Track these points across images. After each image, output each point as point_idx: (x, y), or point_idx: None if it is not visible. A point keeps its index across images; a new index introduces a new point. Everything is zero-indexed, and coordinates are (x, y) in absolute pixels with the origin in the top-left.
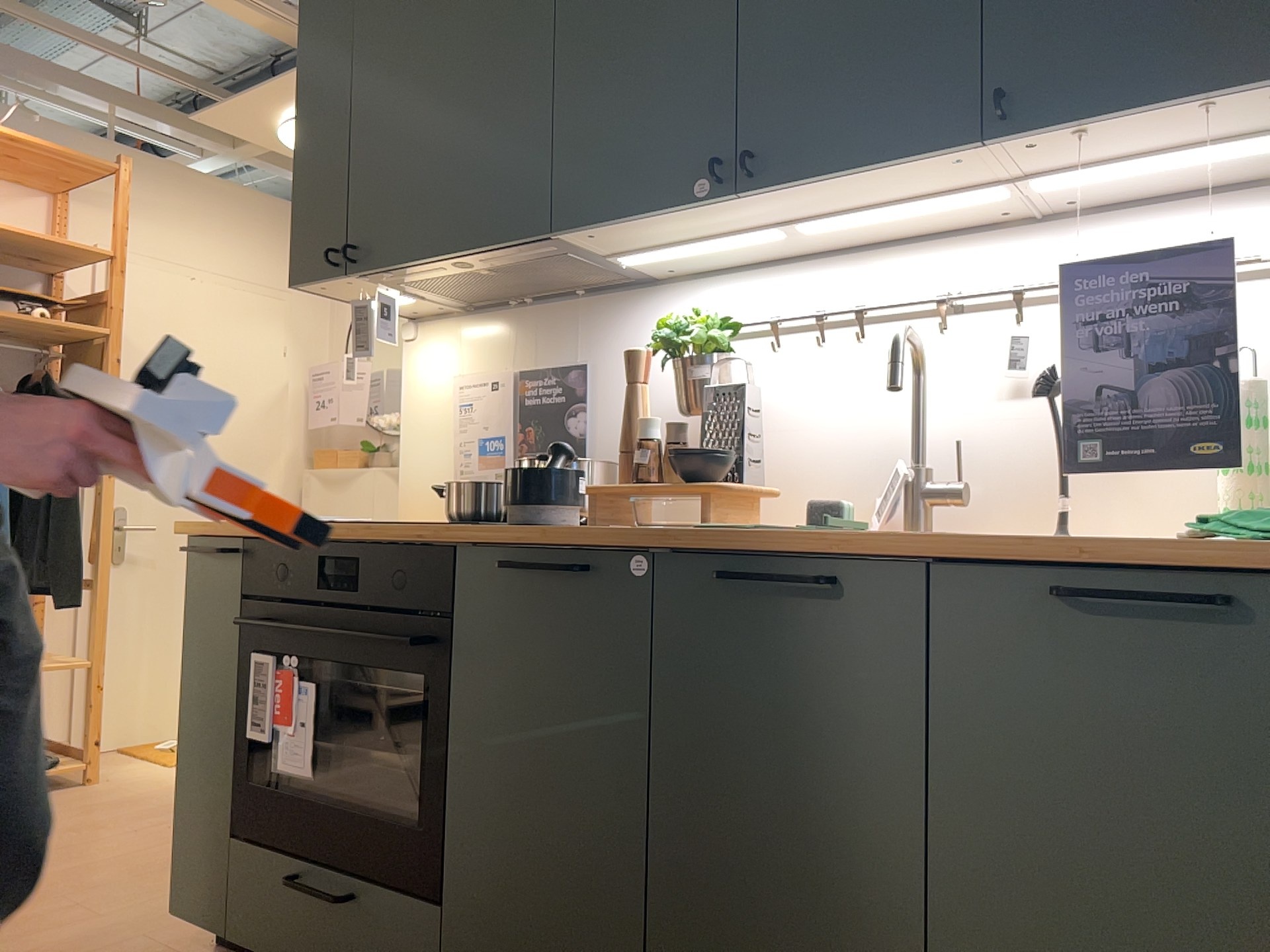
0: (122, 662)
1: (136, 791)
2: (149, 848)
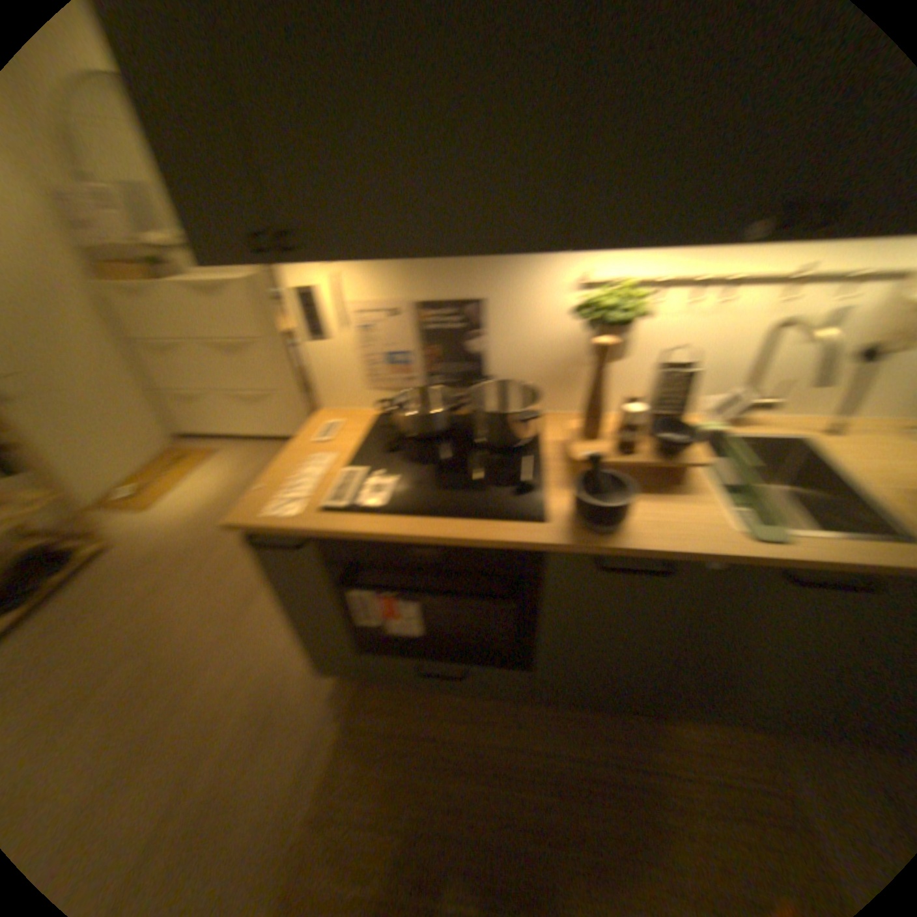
0: (67, 461)
1: (157, 542)
2: (219, 592)
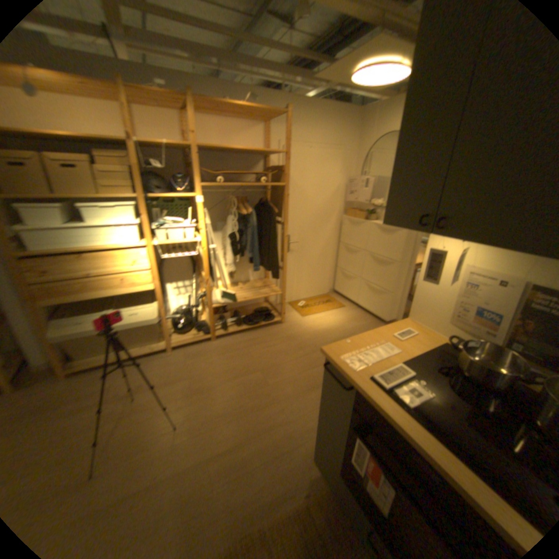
0: (290, 280)
1: (295, 331)
2: (302, 372)
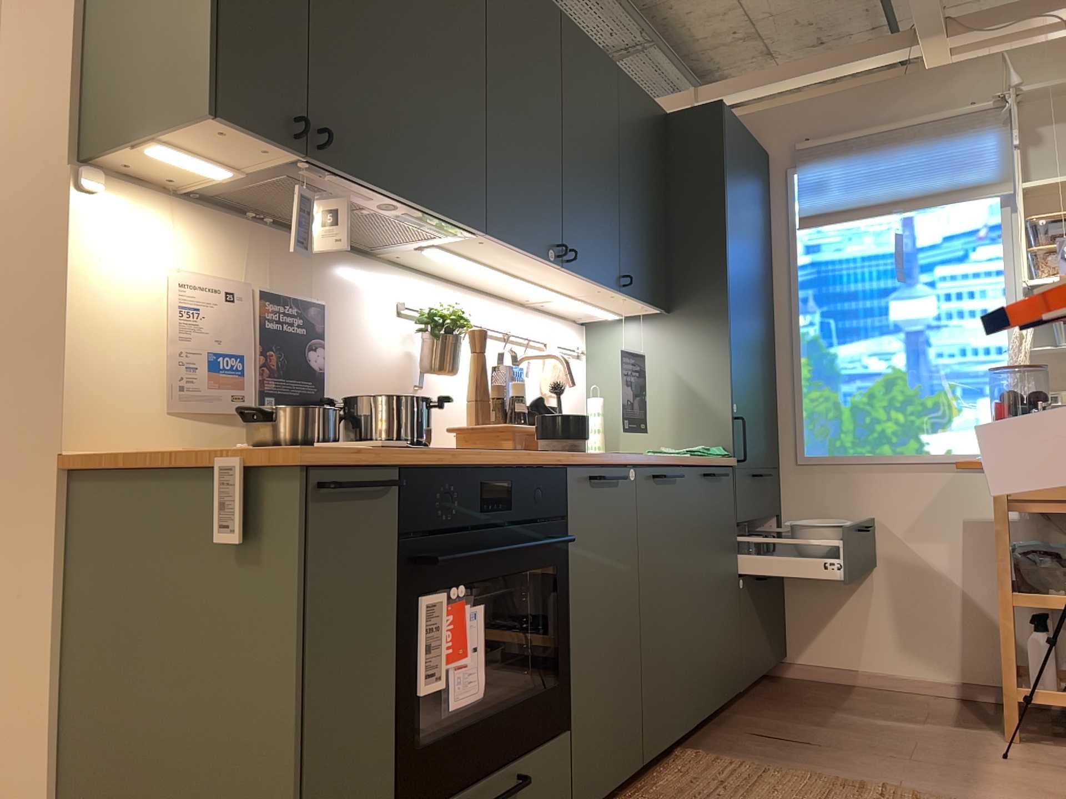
0: None
1: None
2: None
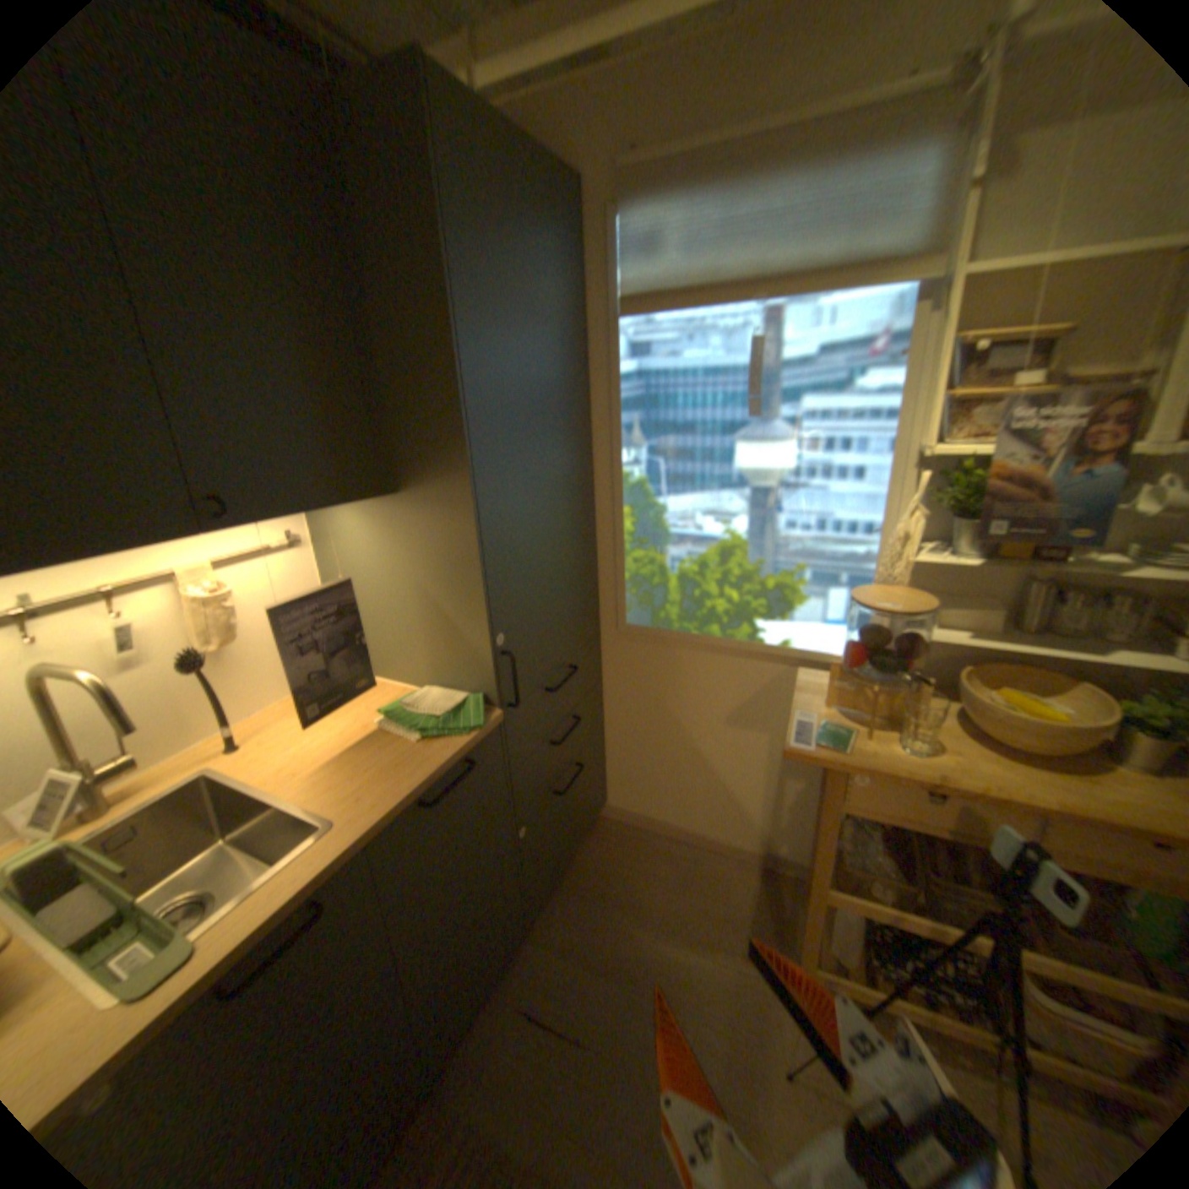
0: None
1: None
2: None
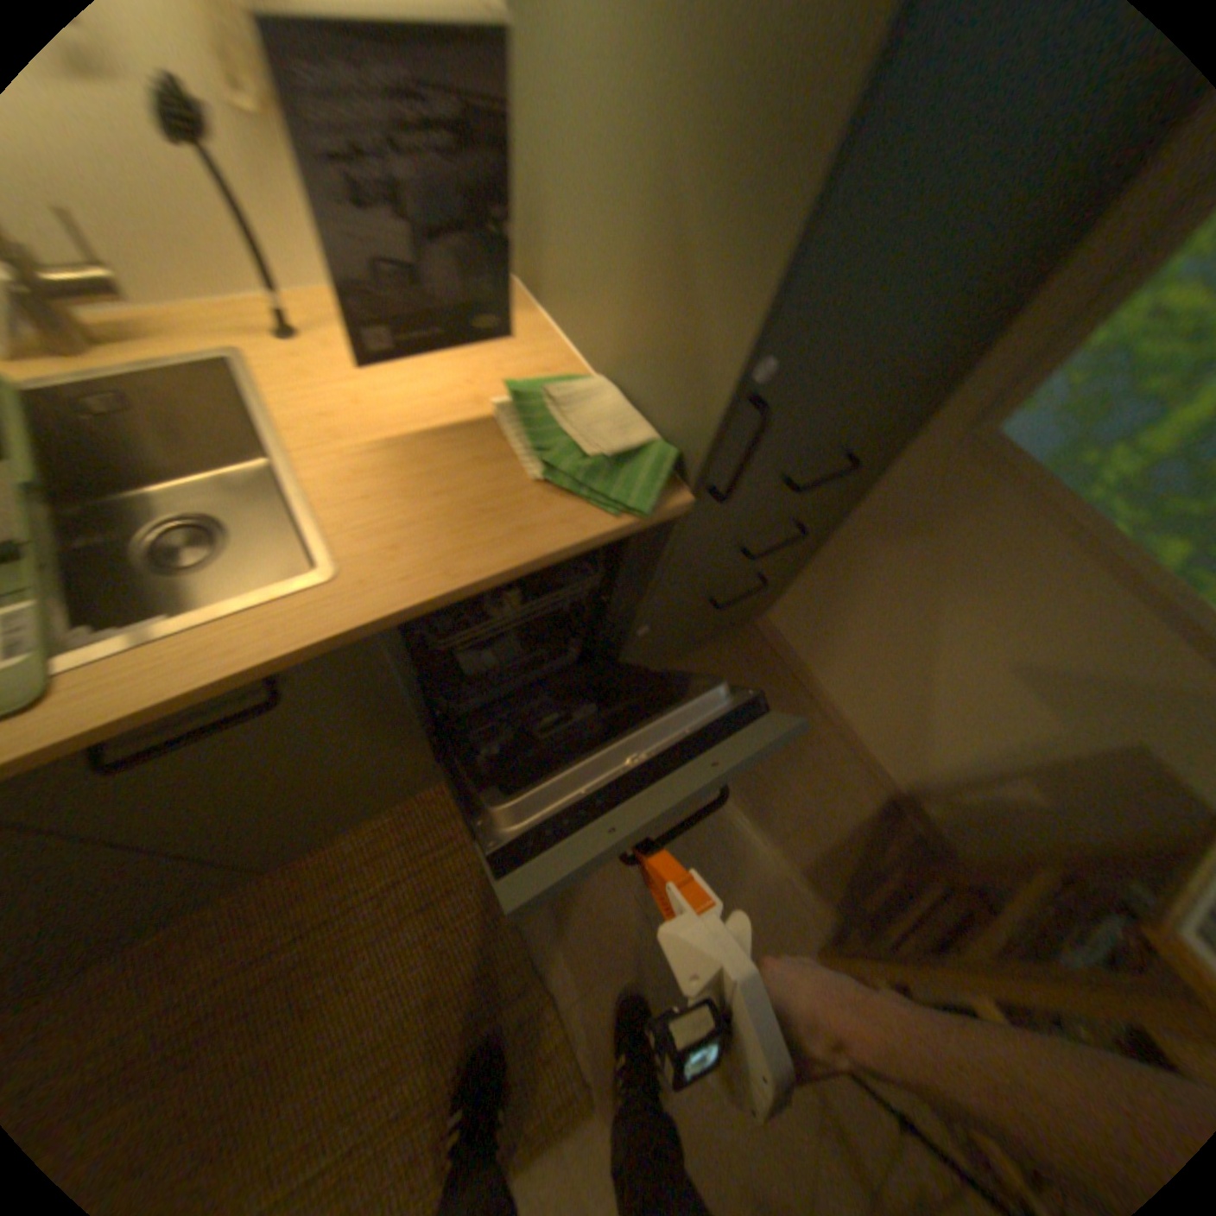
0: None
1: None
2: None
